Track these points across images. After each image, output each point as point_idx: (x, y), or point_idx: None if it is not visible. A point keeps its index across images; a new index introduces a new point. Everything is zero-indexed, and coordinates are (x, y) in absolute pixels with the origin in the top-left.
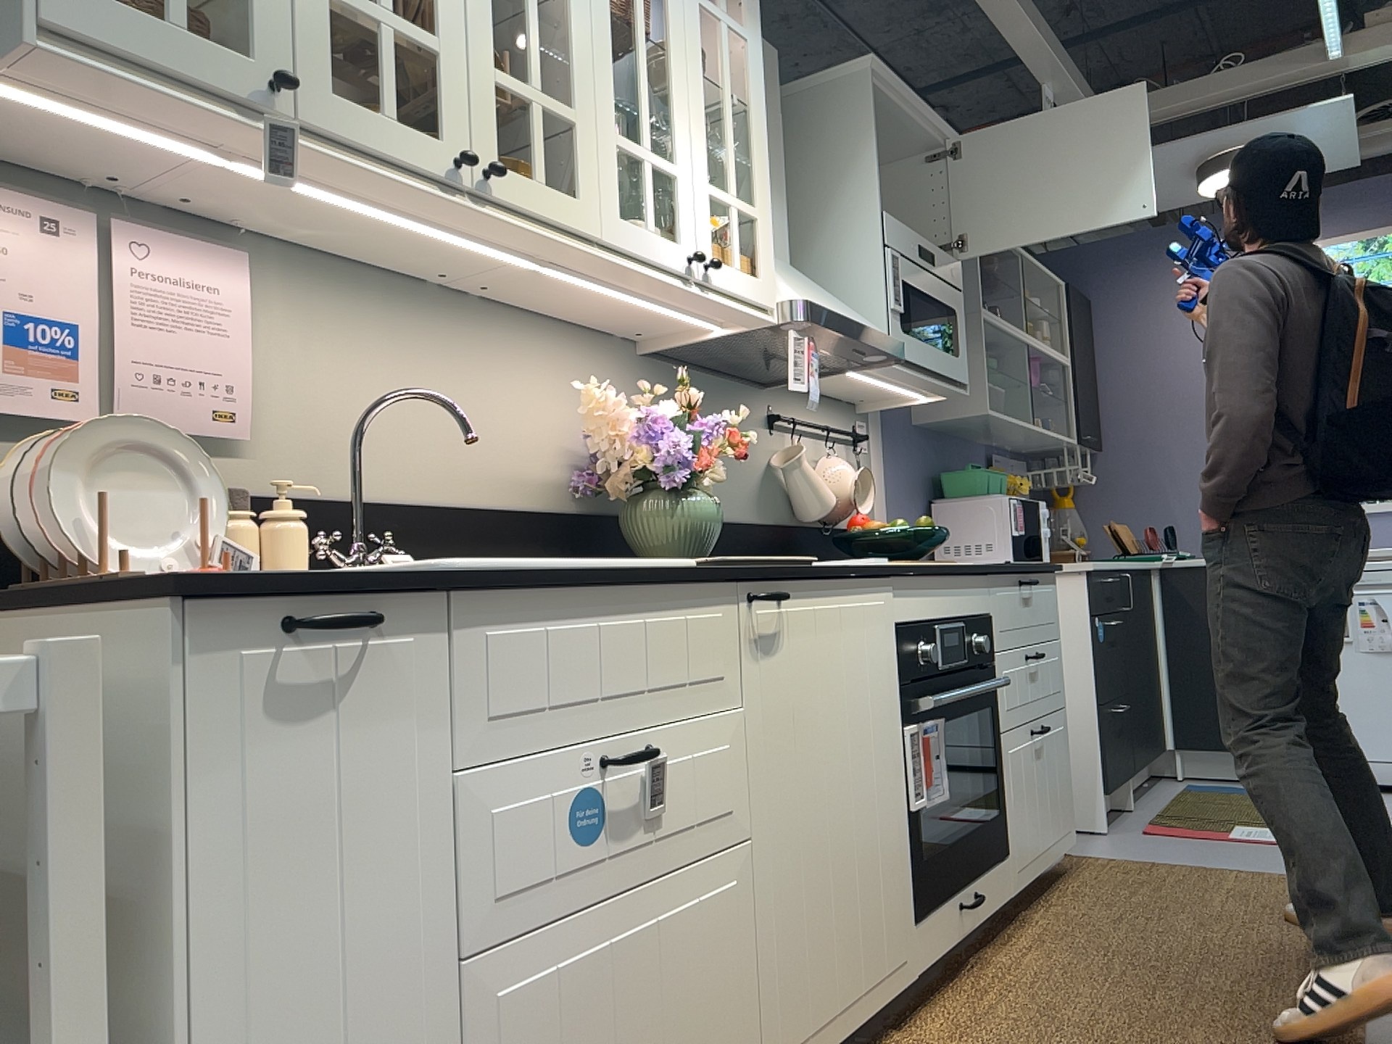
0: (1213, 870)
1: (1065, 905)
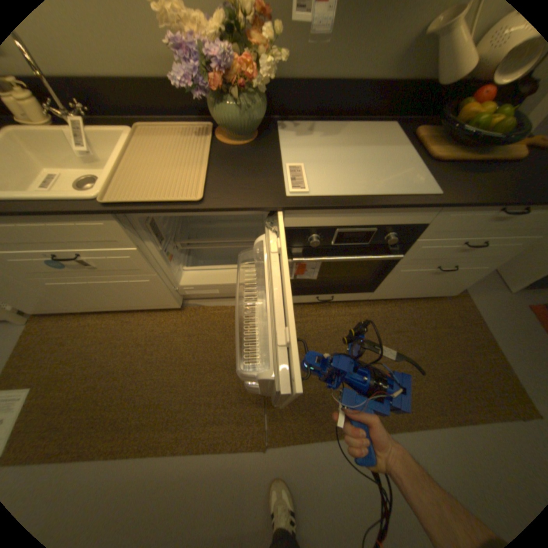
0: (494, 348)
1: (402, 310)
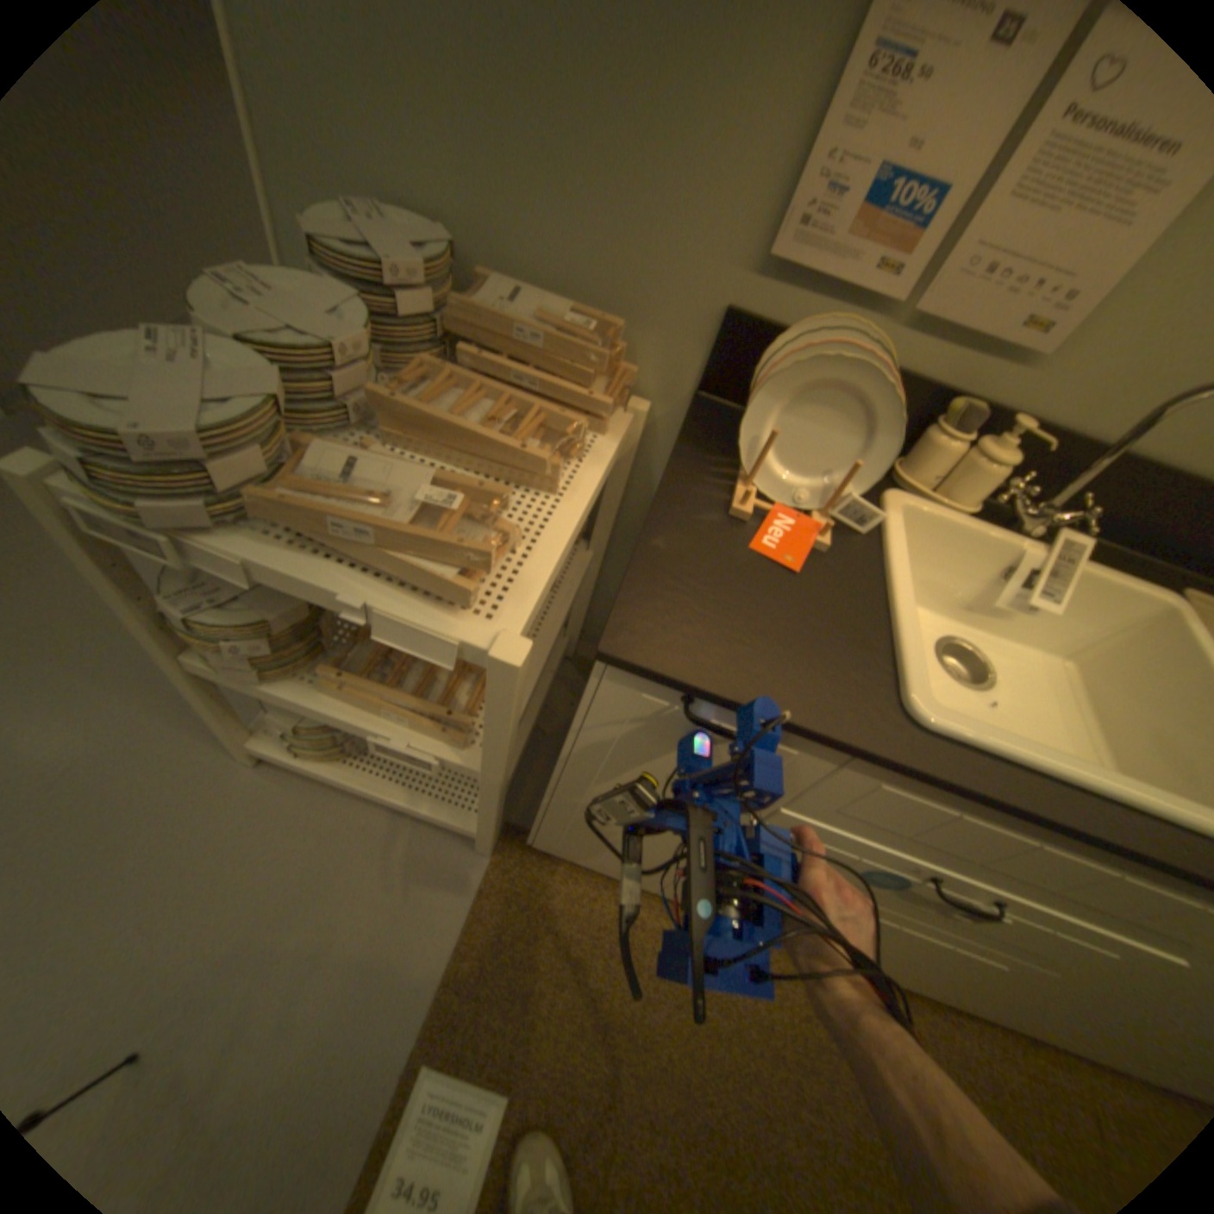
0: None
1: None
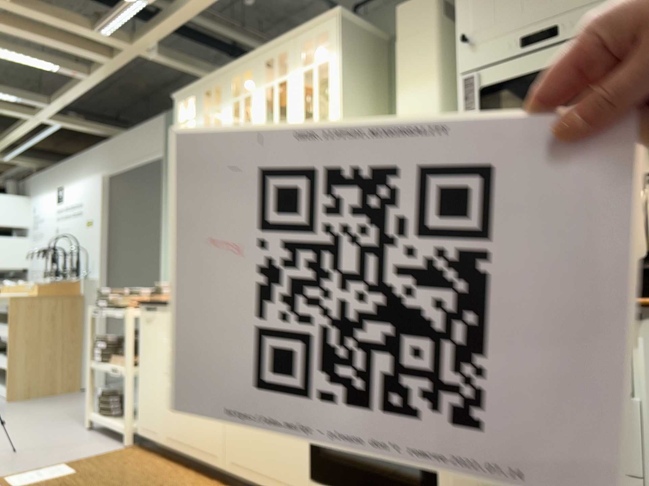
0: None
1: None
